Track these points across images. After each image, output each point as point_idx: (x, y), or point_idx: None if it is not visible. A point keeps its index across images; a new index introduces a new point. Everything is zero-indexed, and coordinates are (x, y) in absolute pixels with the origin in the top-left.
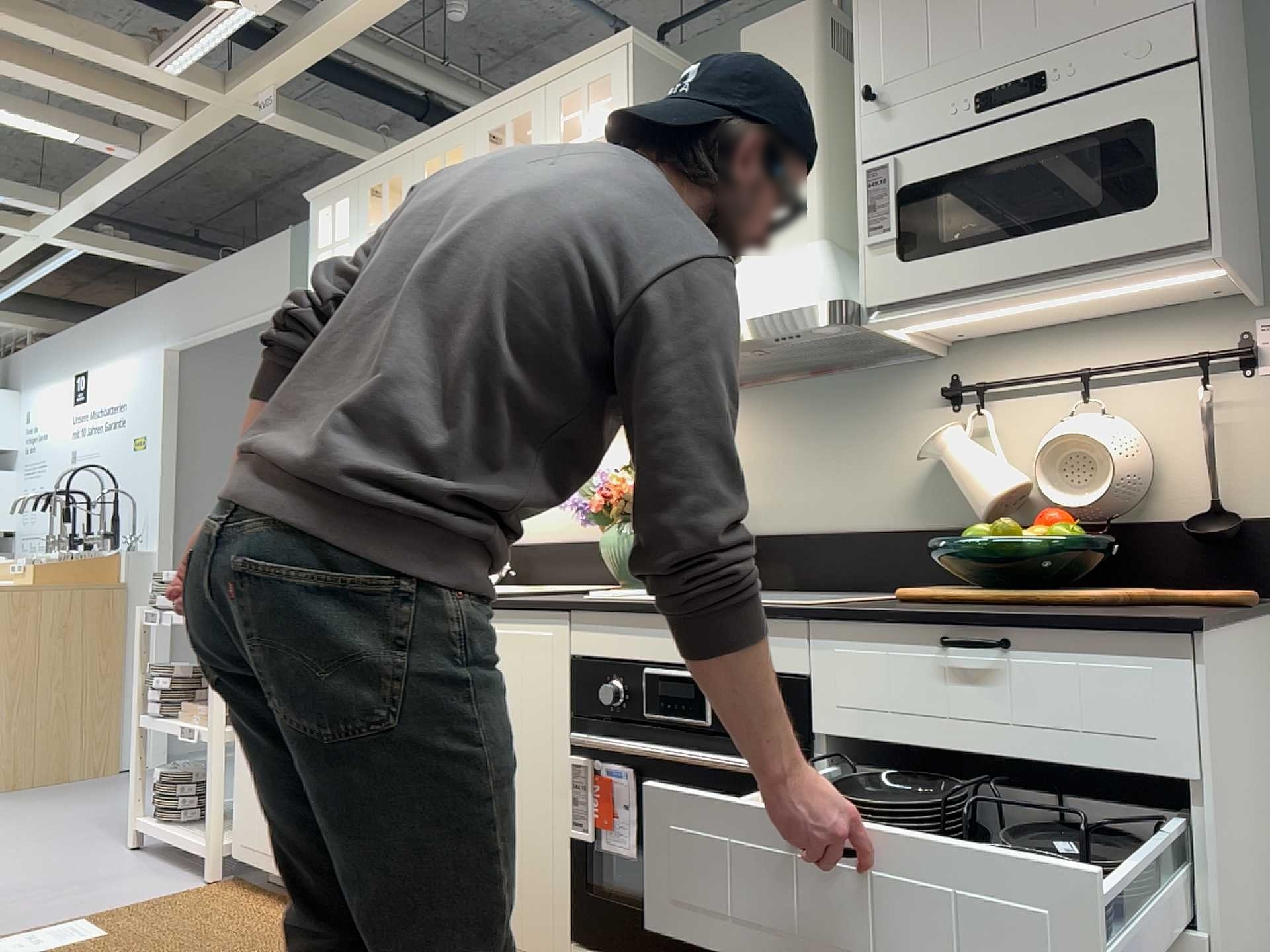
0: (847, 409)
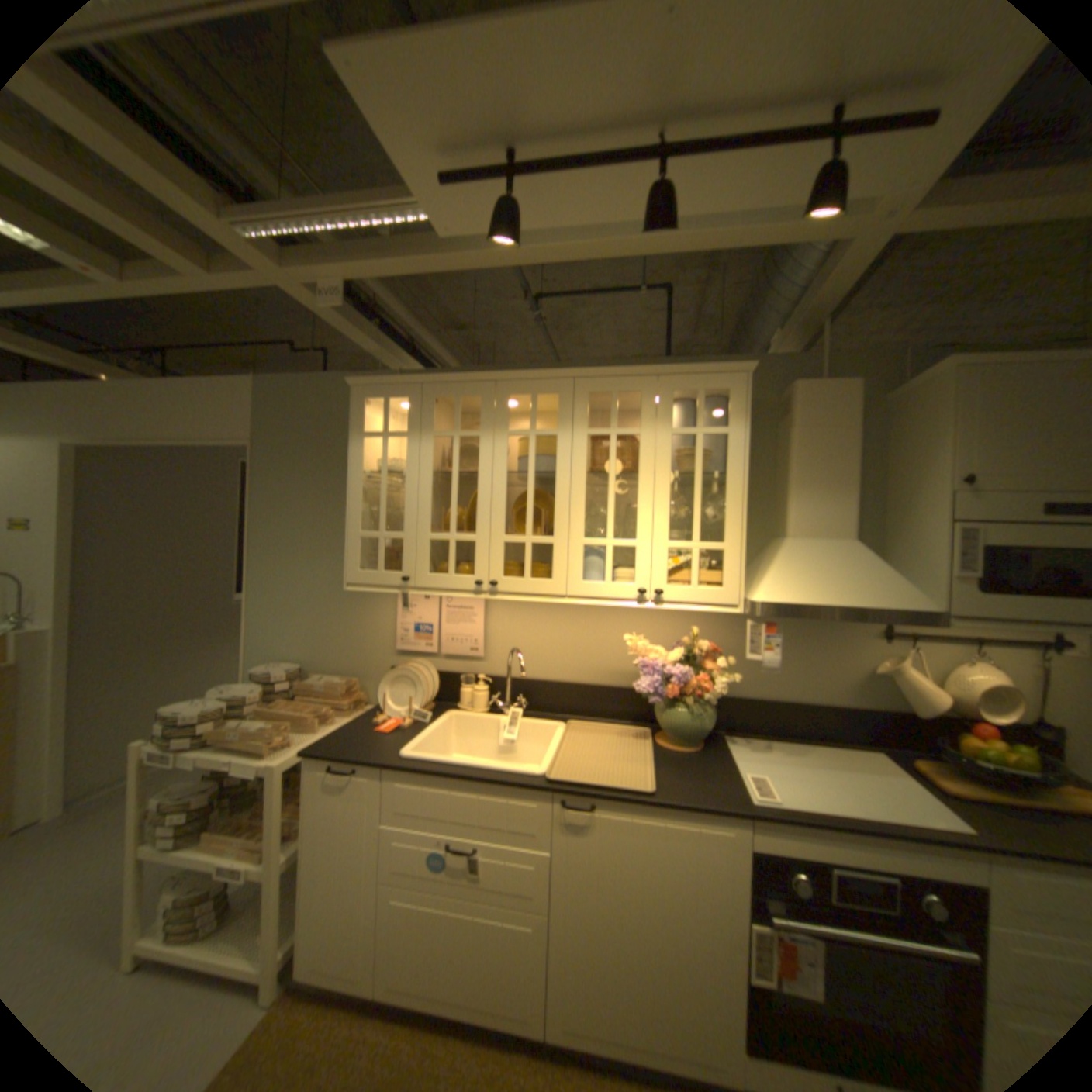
0: (815, 630)
